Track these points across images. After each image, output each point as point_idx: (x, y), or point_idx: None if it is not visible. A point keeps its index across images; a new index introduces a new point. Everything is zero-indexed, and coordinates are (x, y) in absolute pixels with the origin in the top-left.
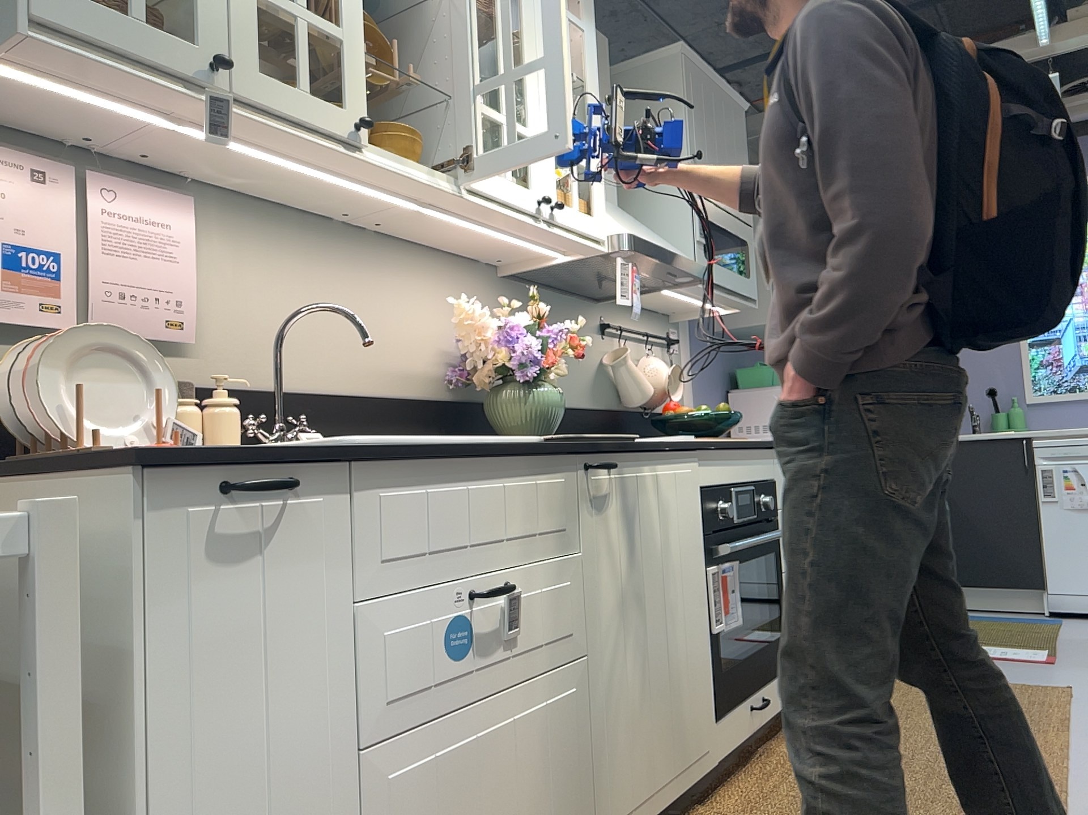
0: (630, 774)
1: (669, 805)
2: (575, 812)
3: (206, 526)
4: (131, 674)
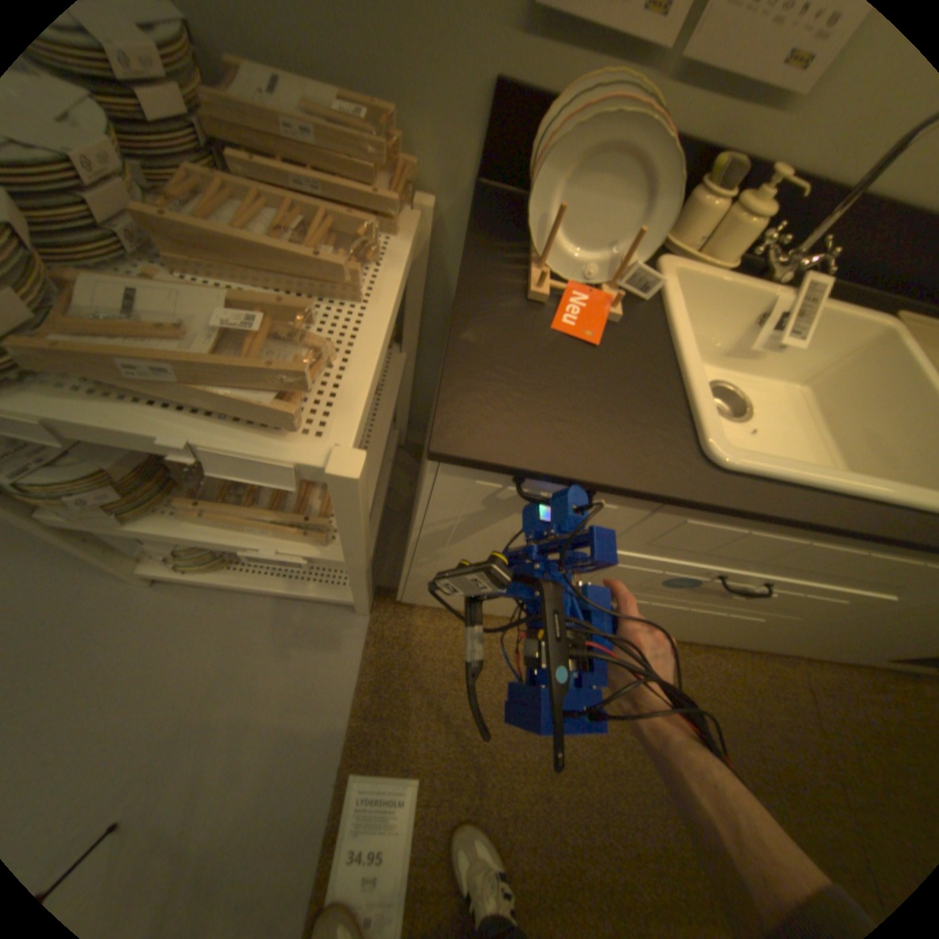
0: (764, 645)
1: (781, 655)
2: (698, 636)
3: (497, 495)
4: (421, 525)
